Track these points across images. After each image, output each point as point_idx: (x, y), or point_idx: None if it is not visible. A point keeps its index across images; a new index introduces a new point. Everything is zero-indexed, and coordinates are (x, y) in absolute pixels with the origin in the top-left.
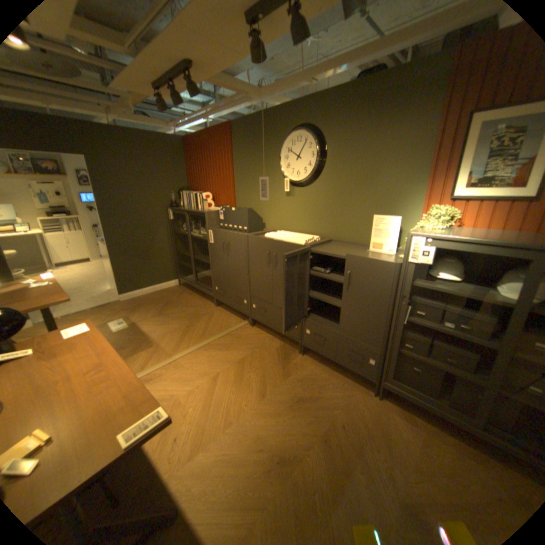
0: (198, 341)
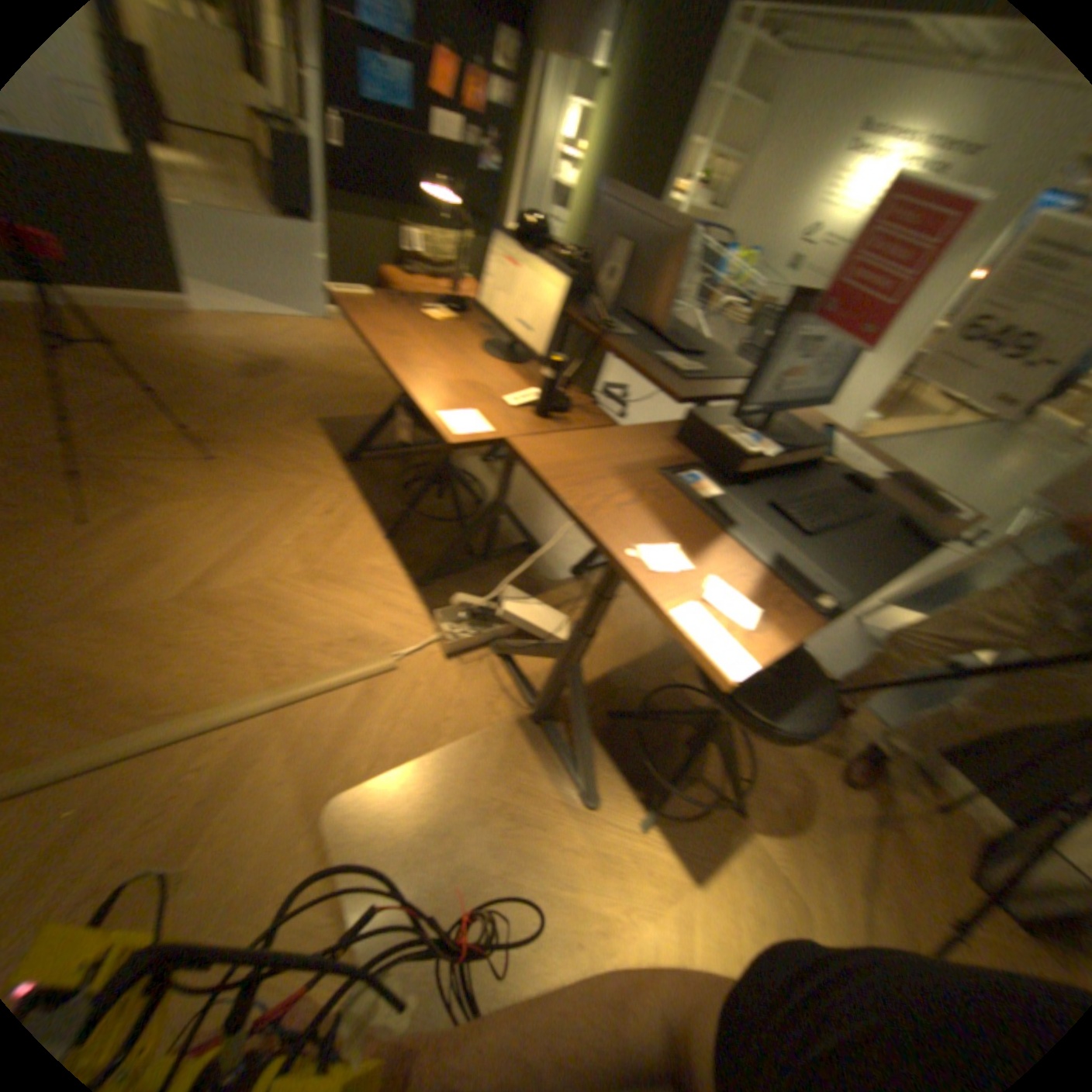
0: (142, 768)
